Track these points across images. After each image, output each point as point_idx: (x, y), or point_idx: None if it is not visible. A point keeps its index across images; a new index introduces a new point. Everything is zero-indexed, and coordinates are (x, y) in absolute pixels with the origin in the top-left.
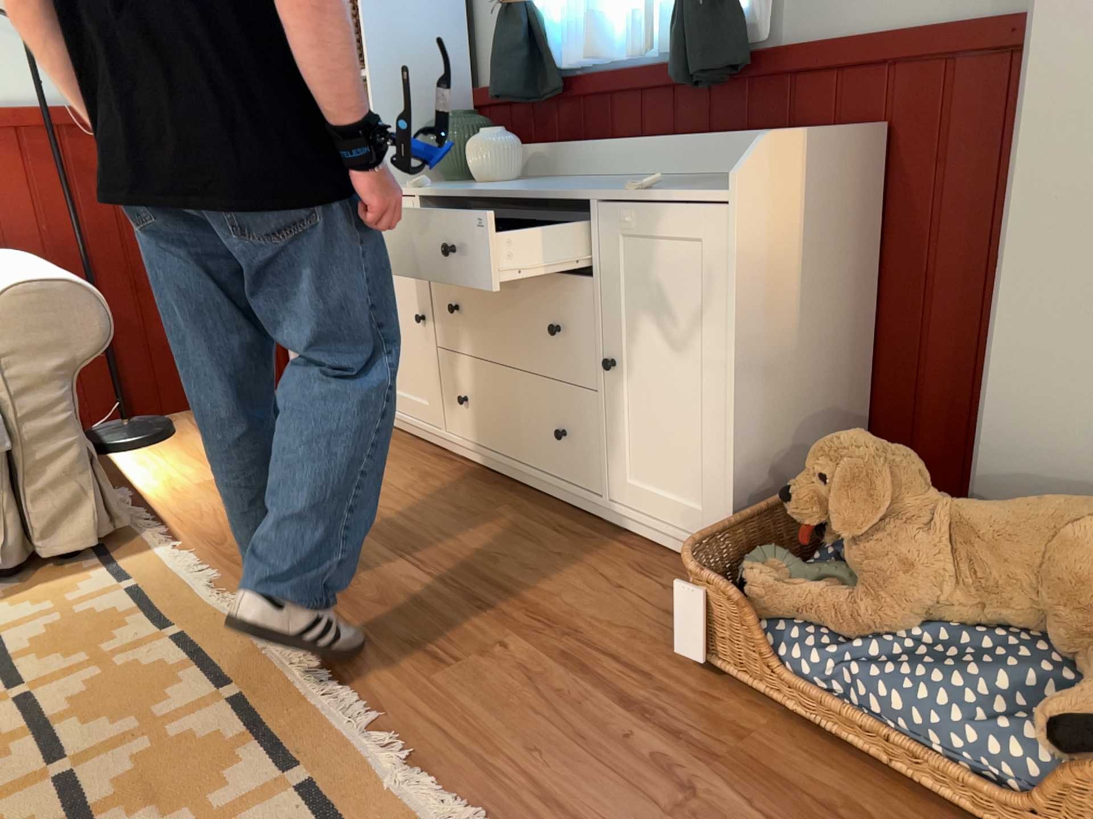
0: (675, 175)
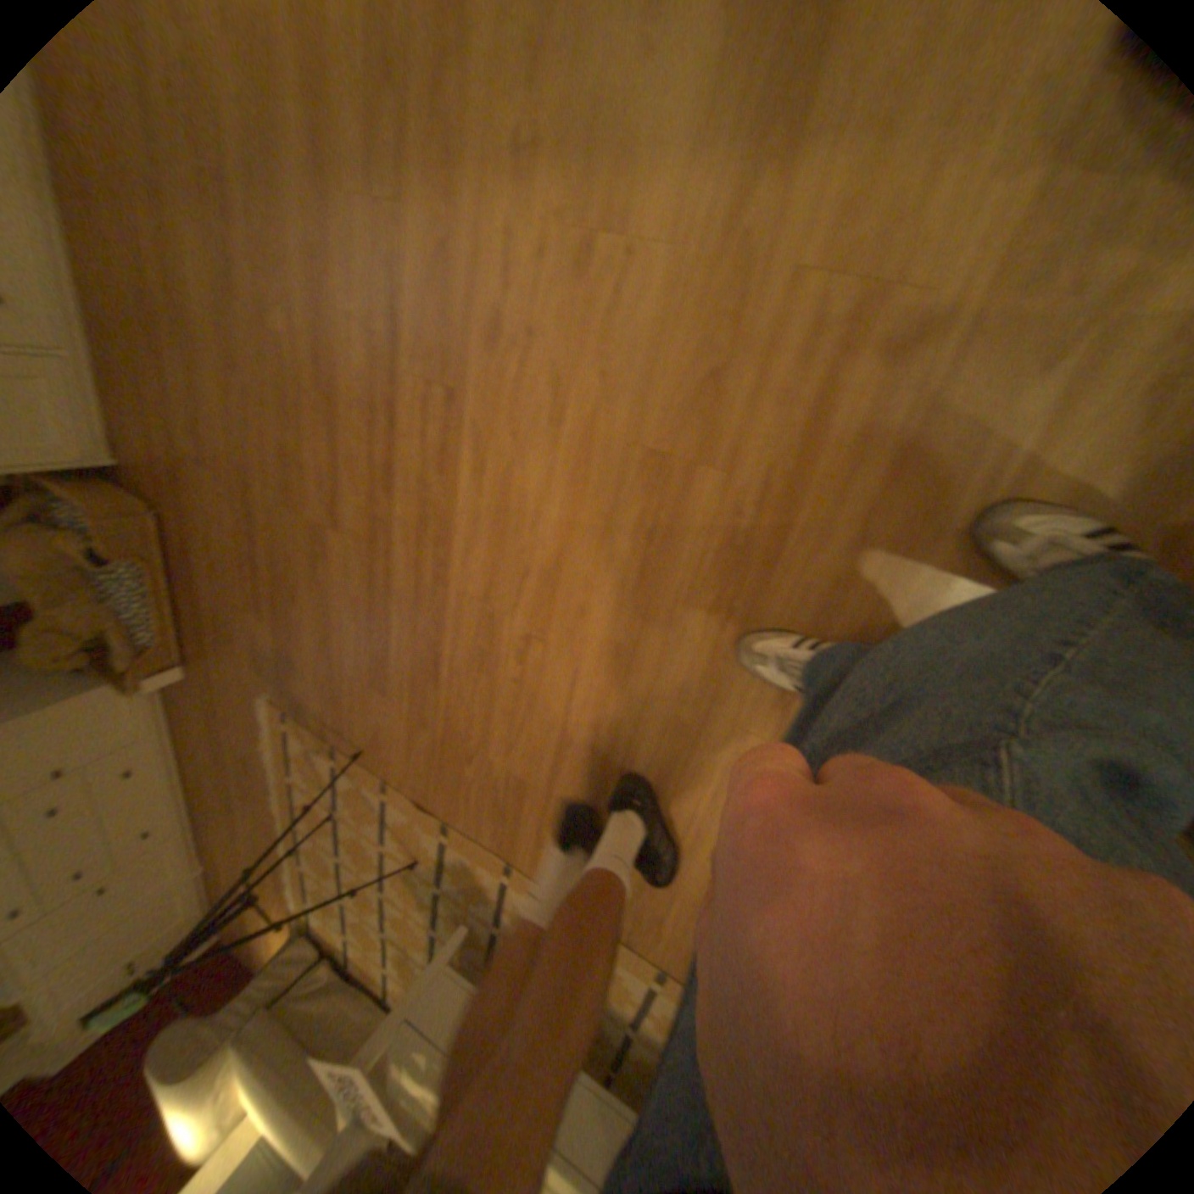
0: None
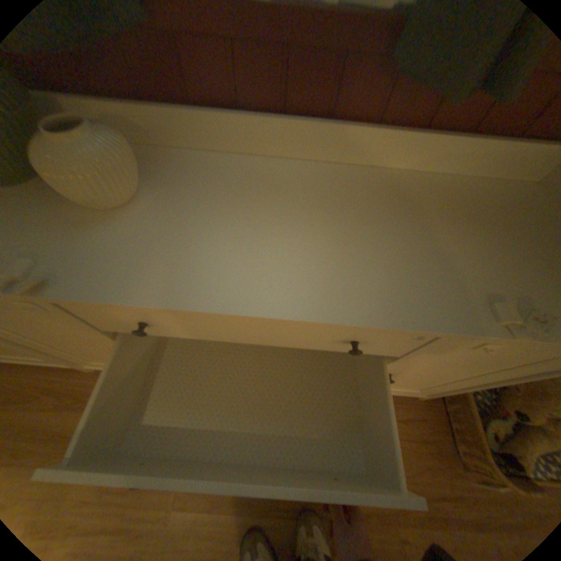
0: (344, 164)
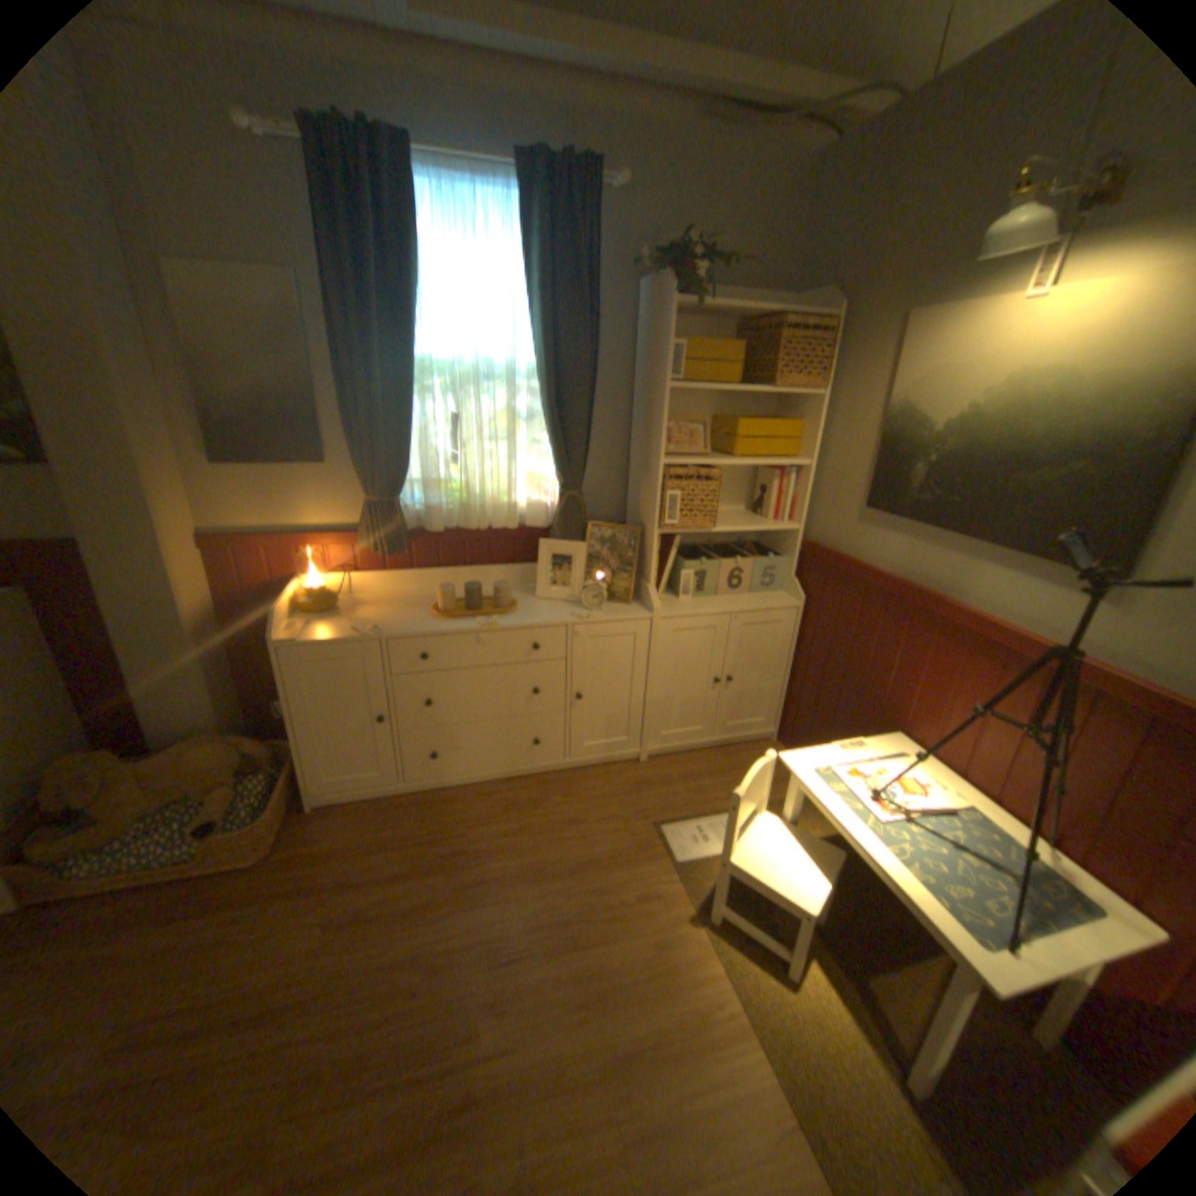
0: None
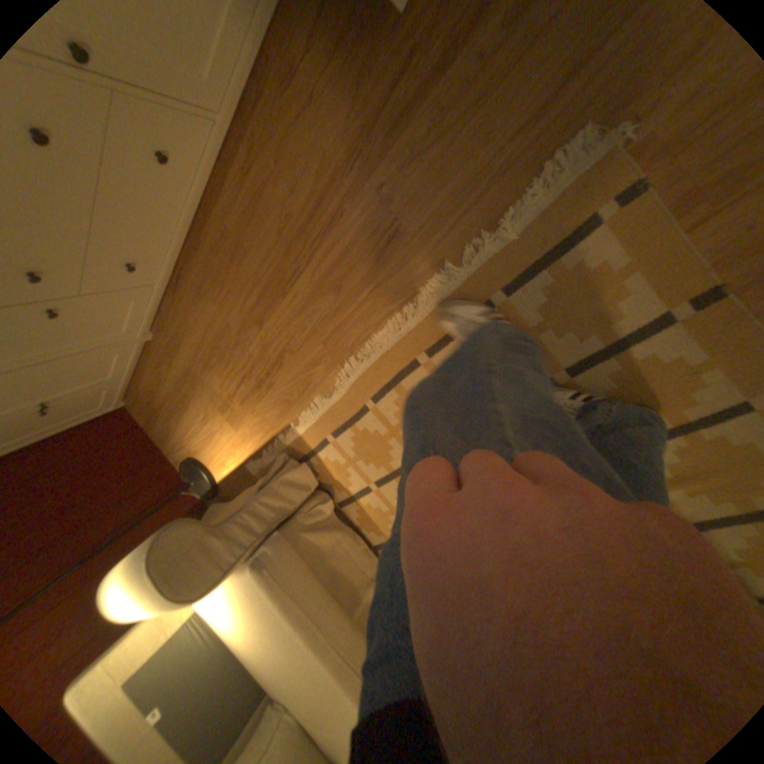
0: None
